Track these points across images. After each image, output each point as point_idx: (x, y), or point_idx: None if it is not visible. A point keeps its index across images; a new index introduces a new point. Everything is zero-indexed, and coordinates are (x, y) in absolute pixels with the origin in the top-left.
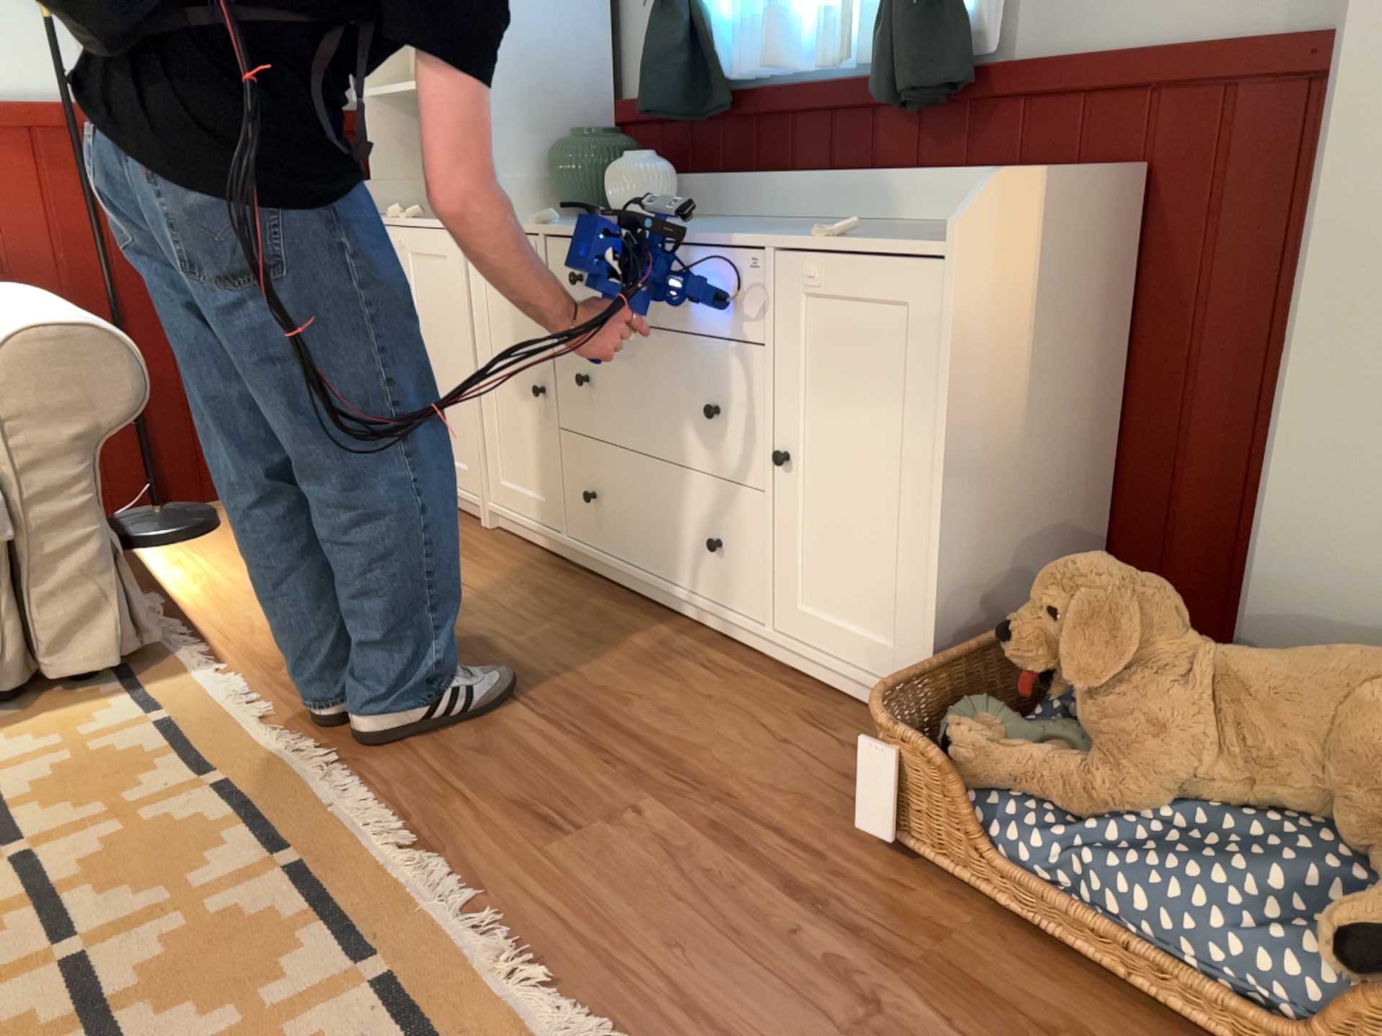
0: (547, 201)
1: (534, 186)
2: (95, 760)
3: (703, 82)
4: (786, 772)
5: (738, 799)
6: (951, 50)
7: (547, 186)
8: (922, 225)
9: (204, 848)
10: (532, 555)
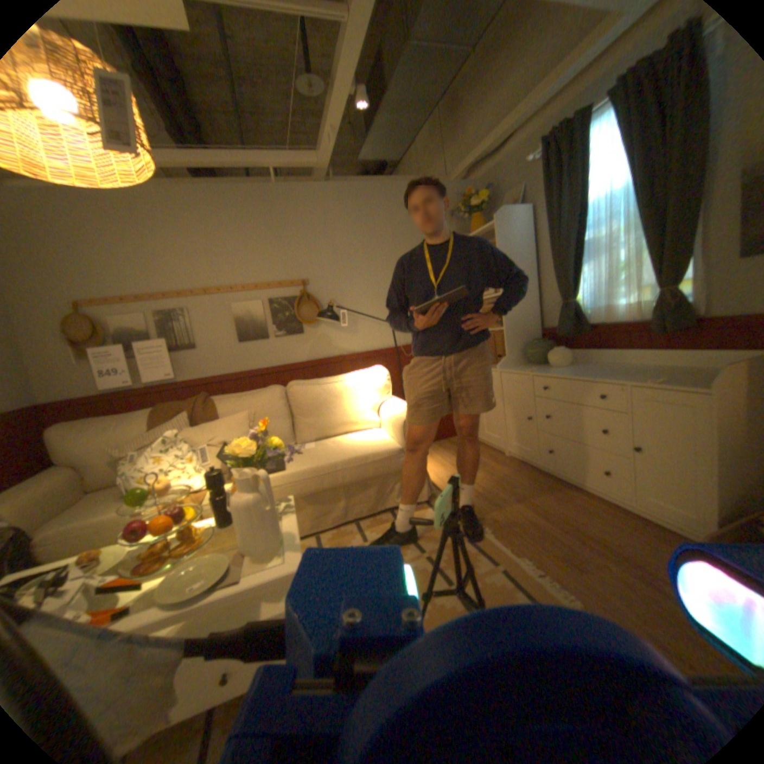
0: (524, 359)
1: (520, 355)
2: (431, 529)
3: (579, 323)
4: (660, 560)
5: (645, 568)
6: (689, 314)
7: (523, 355)
8: (679, 368)
9: (475, 562)
10: (527, 467)
